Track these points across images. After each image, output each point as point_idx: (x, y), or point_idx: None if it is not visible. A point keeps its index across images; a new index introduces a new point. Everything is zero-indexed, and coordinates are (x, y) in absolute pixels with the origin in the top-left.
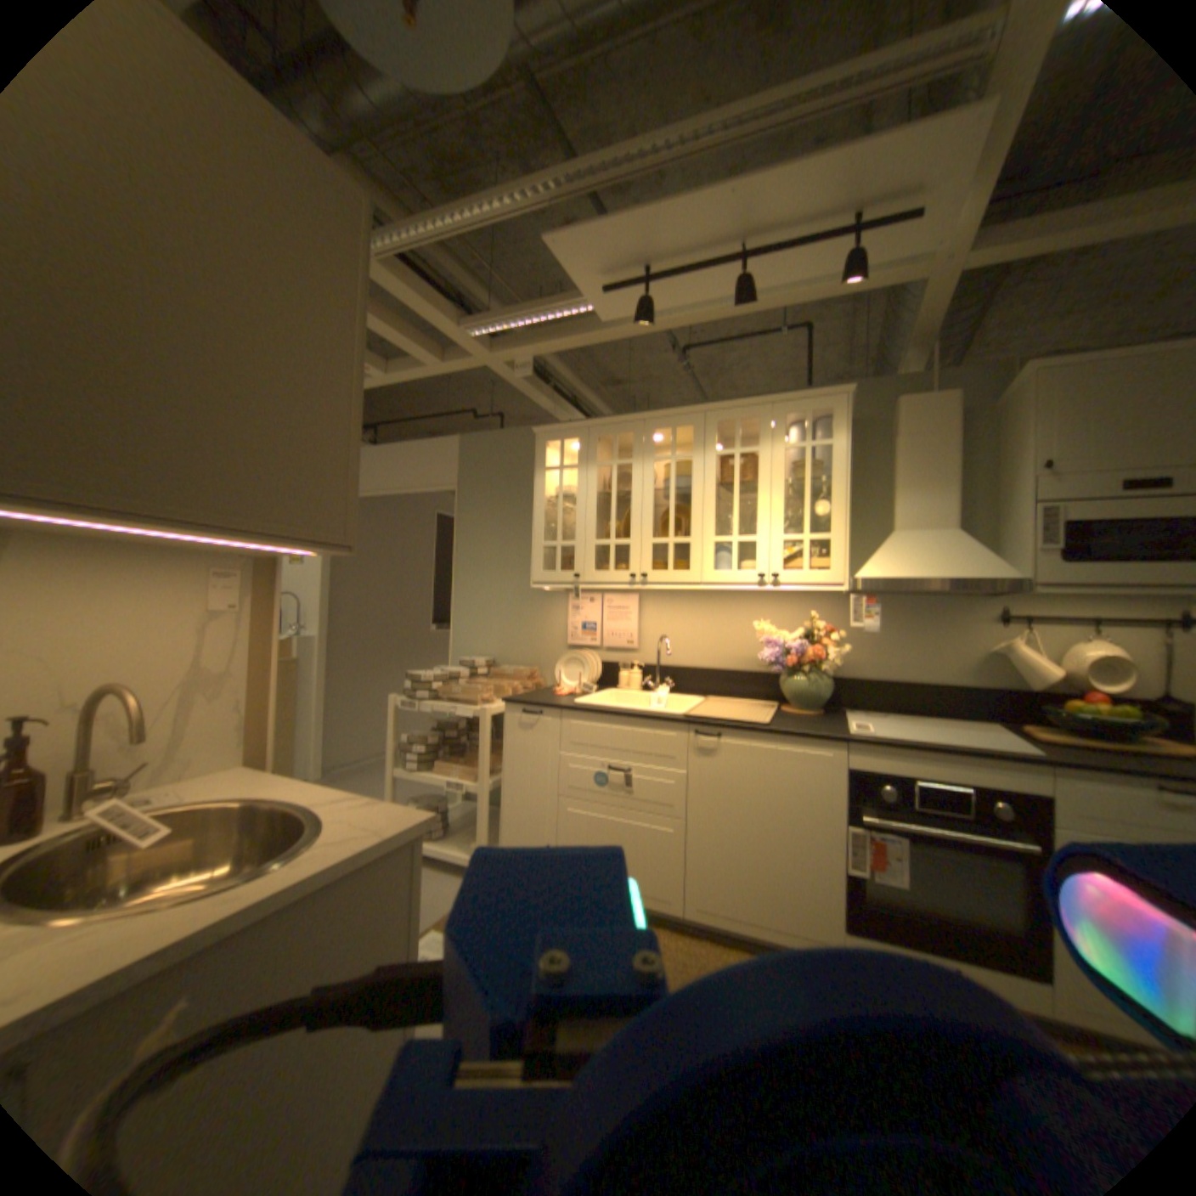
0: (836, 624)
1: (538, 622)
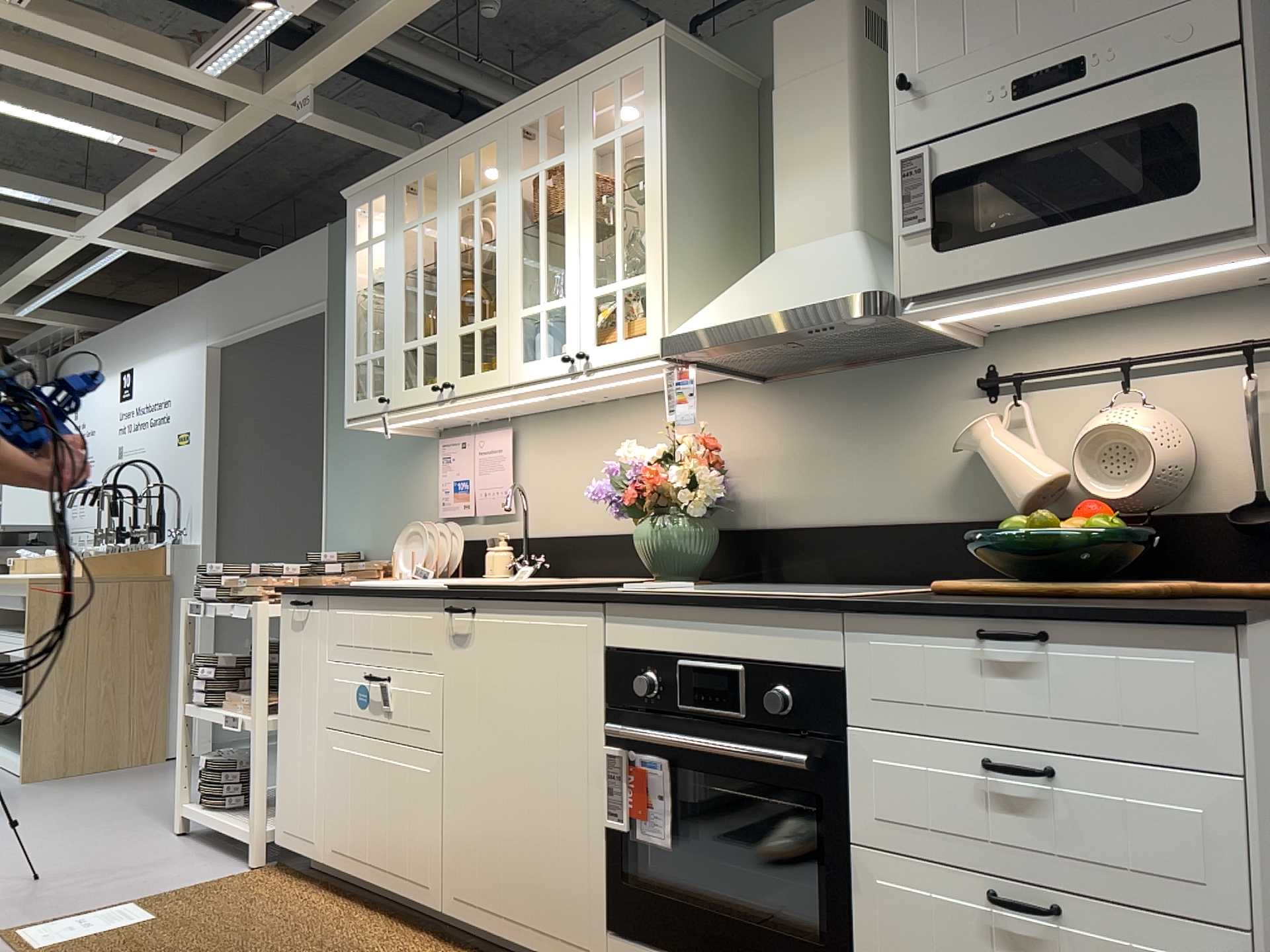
0: (753, 436)
1: (411, 490)
